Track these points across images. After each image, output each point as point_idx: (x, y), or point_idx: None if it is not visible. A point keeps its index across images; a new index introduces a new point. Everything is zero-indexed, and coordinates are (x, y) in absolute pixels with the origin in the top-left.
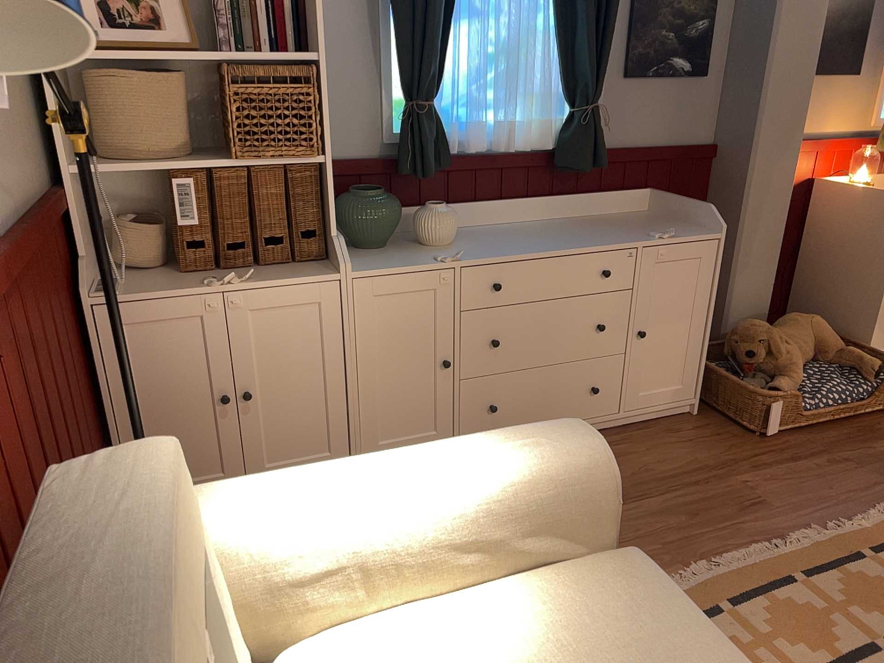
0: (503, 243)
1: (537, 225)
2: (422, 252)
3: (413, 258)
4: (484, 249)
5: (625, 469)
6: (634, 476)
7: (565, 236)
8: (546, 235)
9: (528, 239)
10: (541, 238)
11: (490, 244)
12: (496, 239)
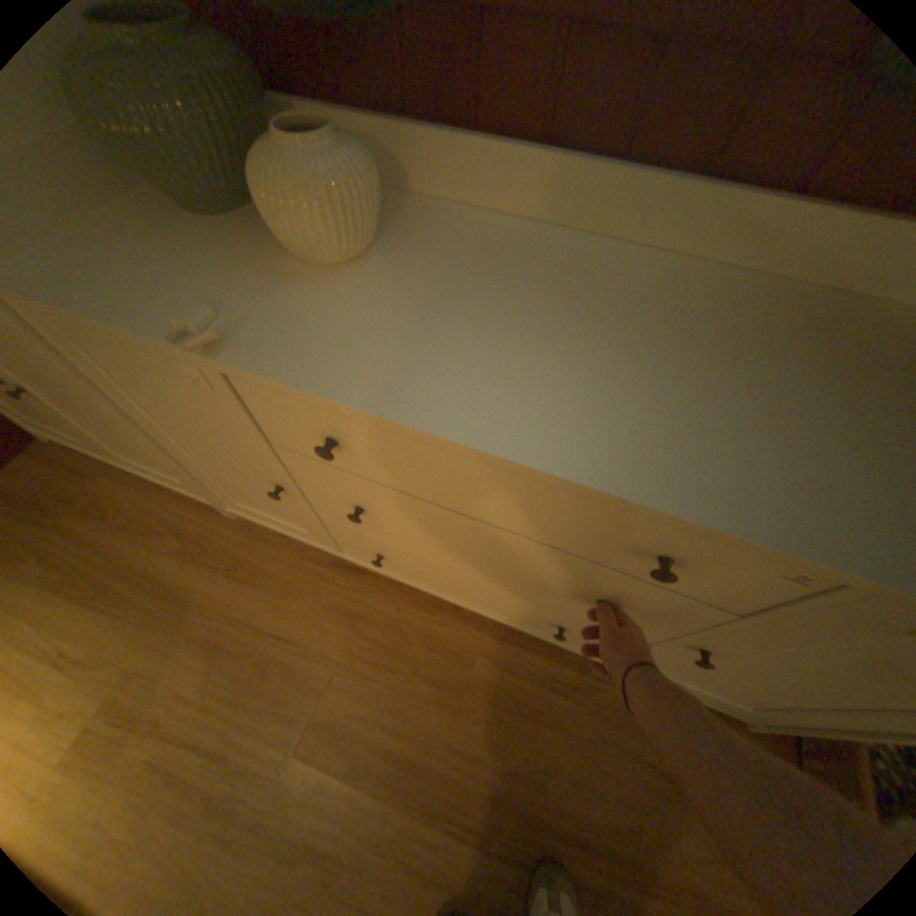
0: (457, 320)
1: (675, 274)
2: (242, 265)
3: (181, 279)
4: (364, 327)
5: (515, 752)
6: (510, 780)
7: (669, 372)
8: (628, 333)
9: (538, 340)
10: (581, 351)
11: (419, 310)
12: (470, 296)
